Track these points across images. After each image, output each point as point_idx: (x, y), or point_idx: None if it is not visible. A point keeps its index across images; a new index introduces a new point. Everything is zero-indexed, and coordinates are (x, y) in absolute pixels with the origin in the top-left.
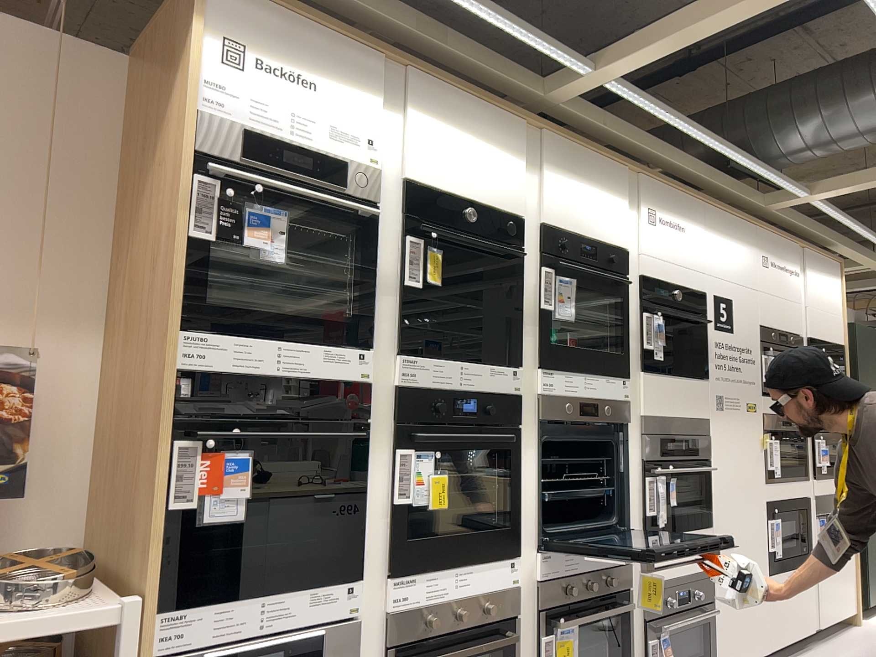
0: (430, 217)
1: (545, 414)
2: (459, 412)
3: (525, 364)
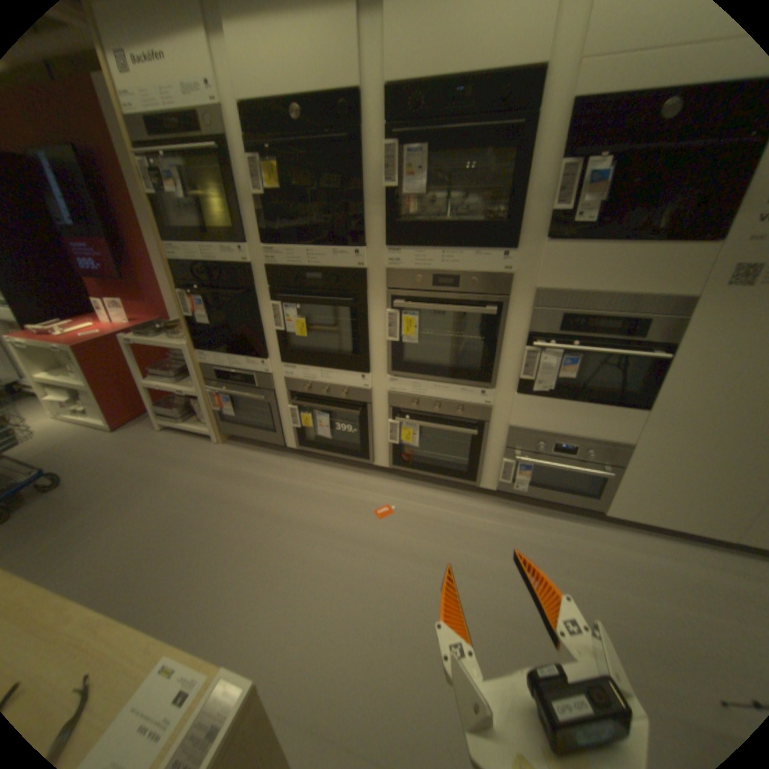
0: (262, 127)
1: (395, 288)
2: (311, 284)
3: (376, 245)
